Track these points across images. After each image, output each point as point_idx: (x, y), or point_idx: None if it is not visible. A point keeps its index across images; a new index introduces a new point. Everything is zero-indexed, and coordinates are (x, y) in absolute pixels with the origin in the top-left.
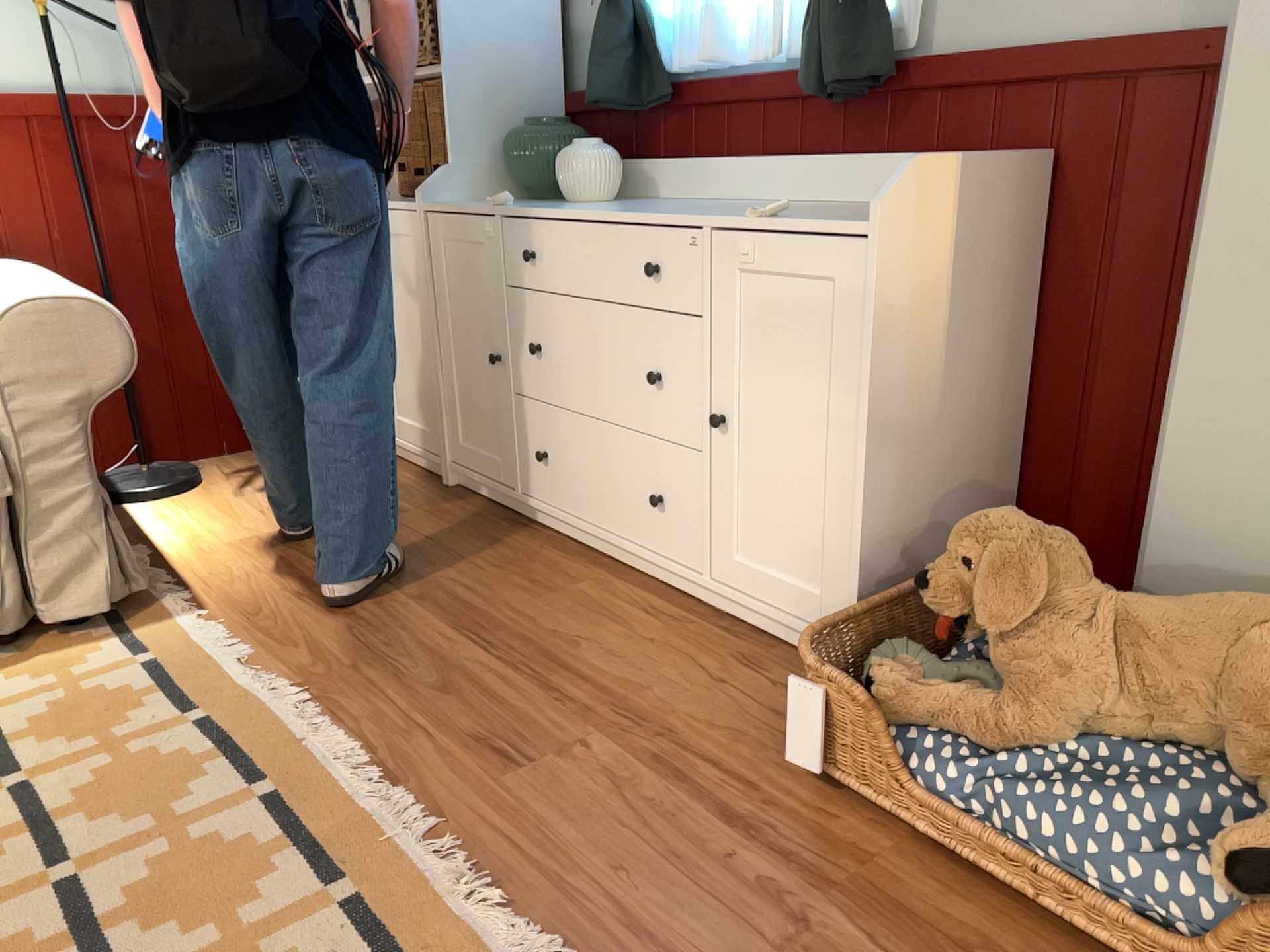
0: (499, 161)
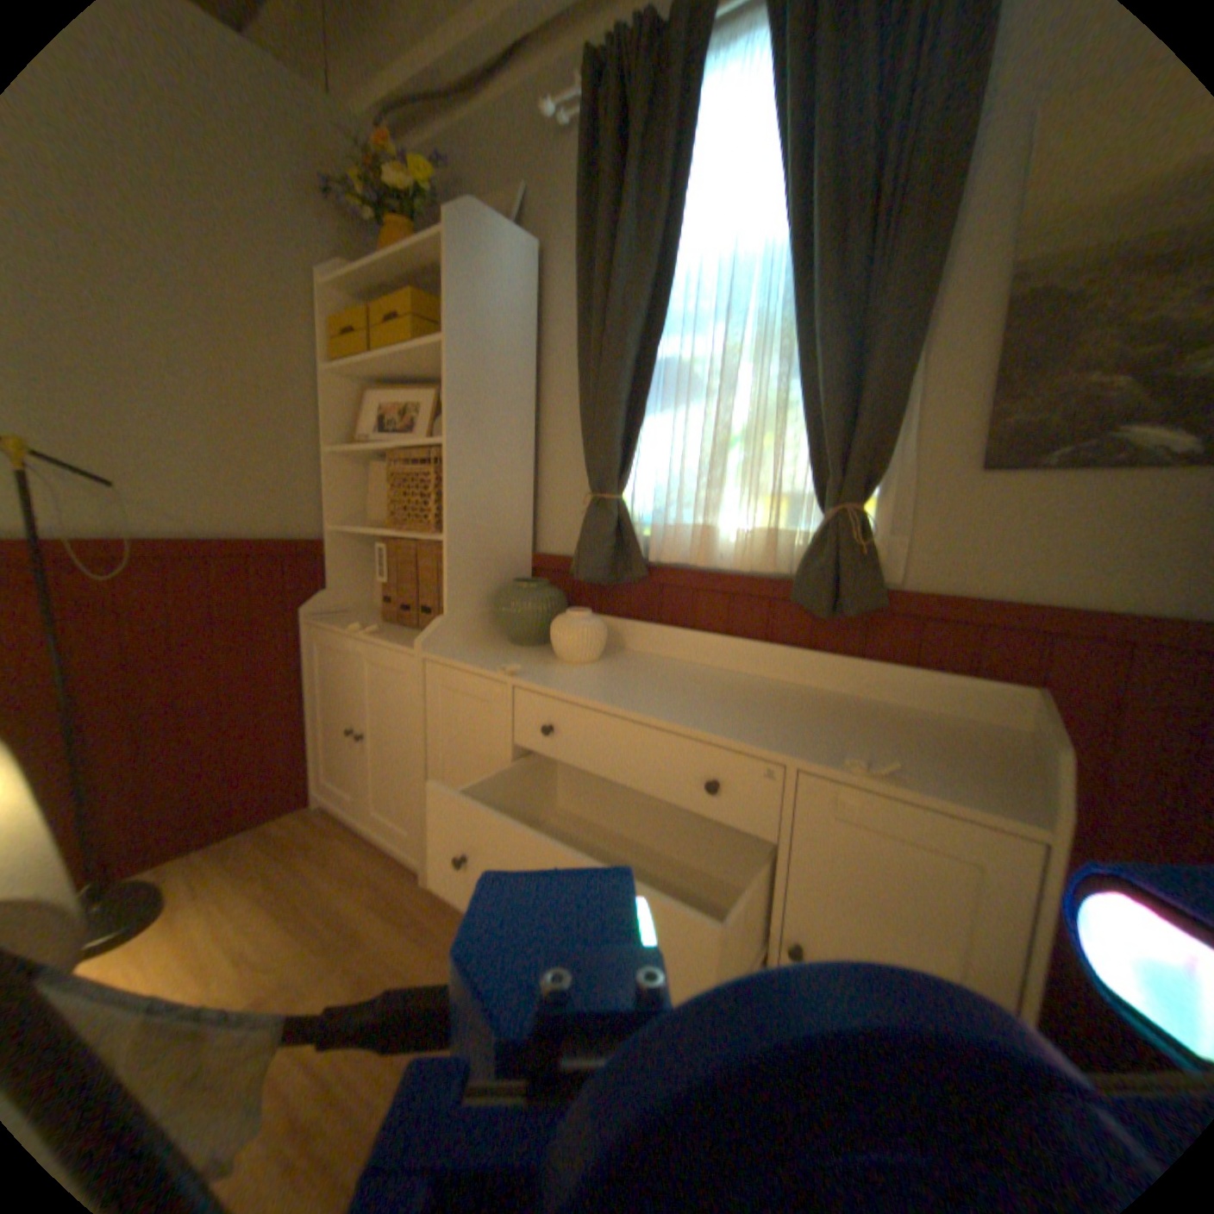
0: (485, 607)
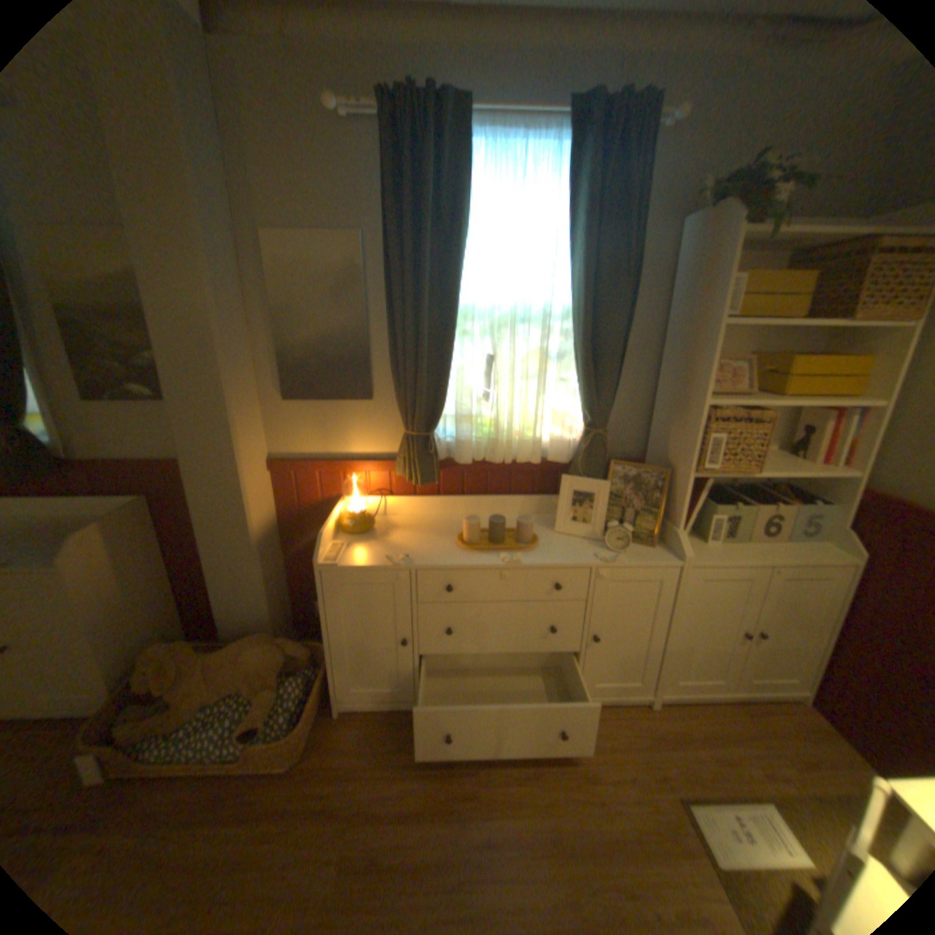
0: None
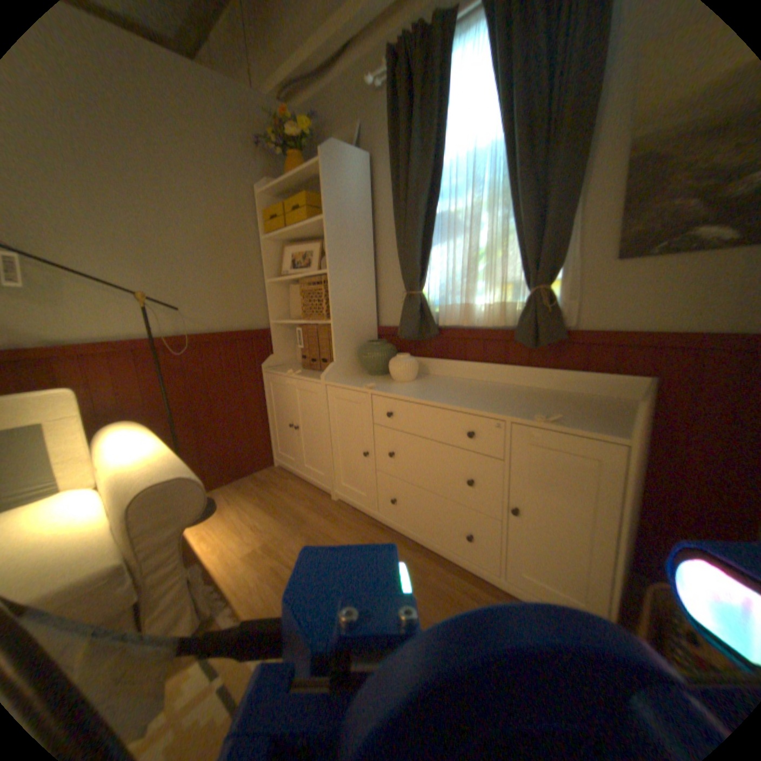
0: (354, 356)
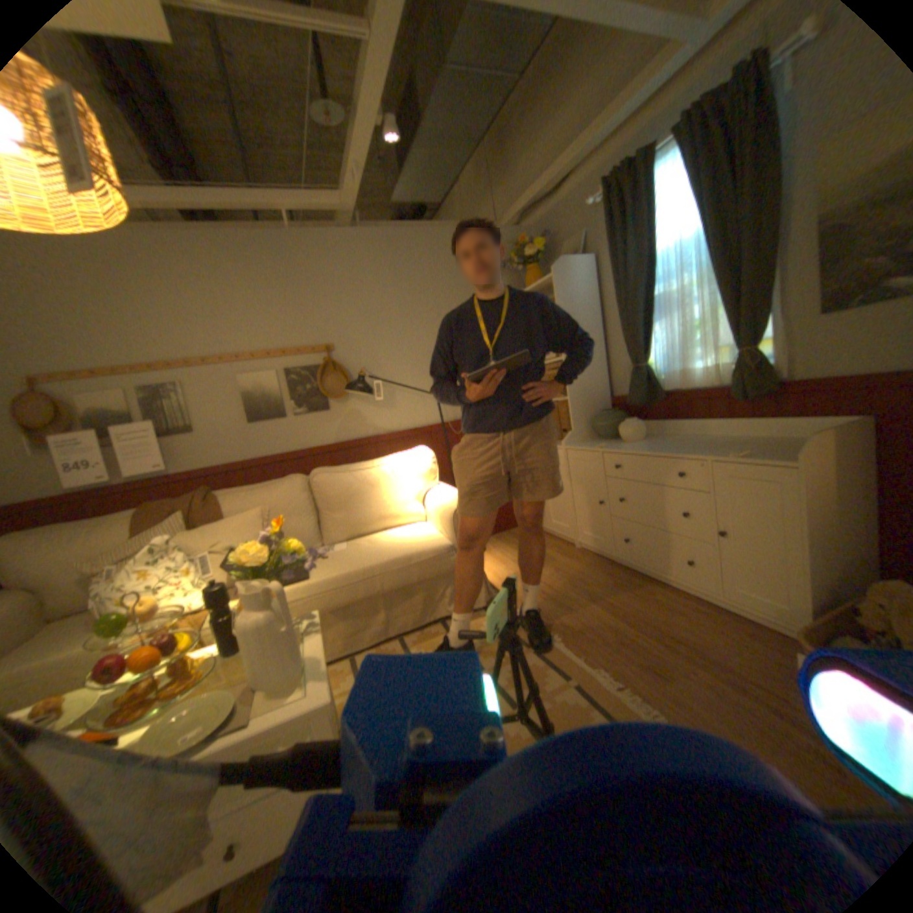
0: (590, 425)
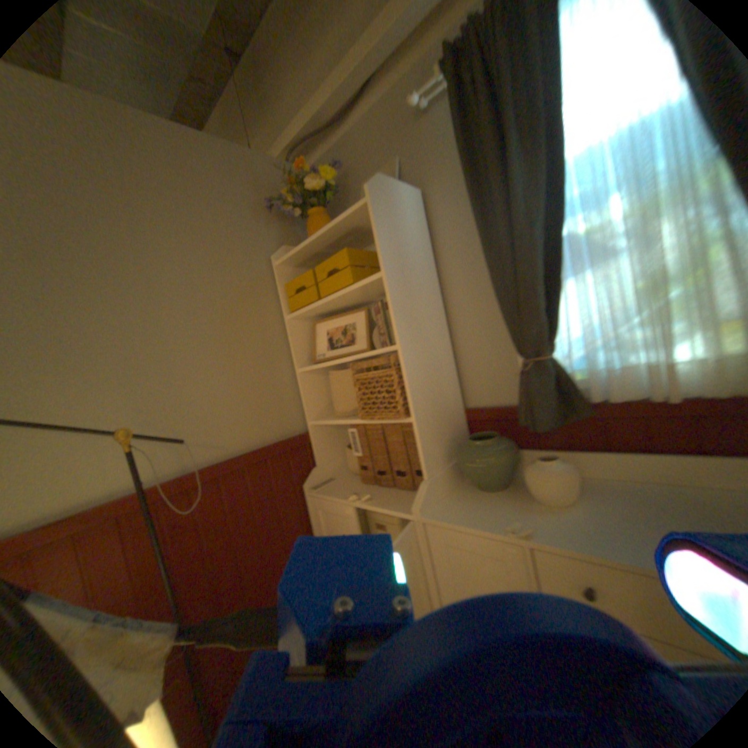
0: (449, 461)
